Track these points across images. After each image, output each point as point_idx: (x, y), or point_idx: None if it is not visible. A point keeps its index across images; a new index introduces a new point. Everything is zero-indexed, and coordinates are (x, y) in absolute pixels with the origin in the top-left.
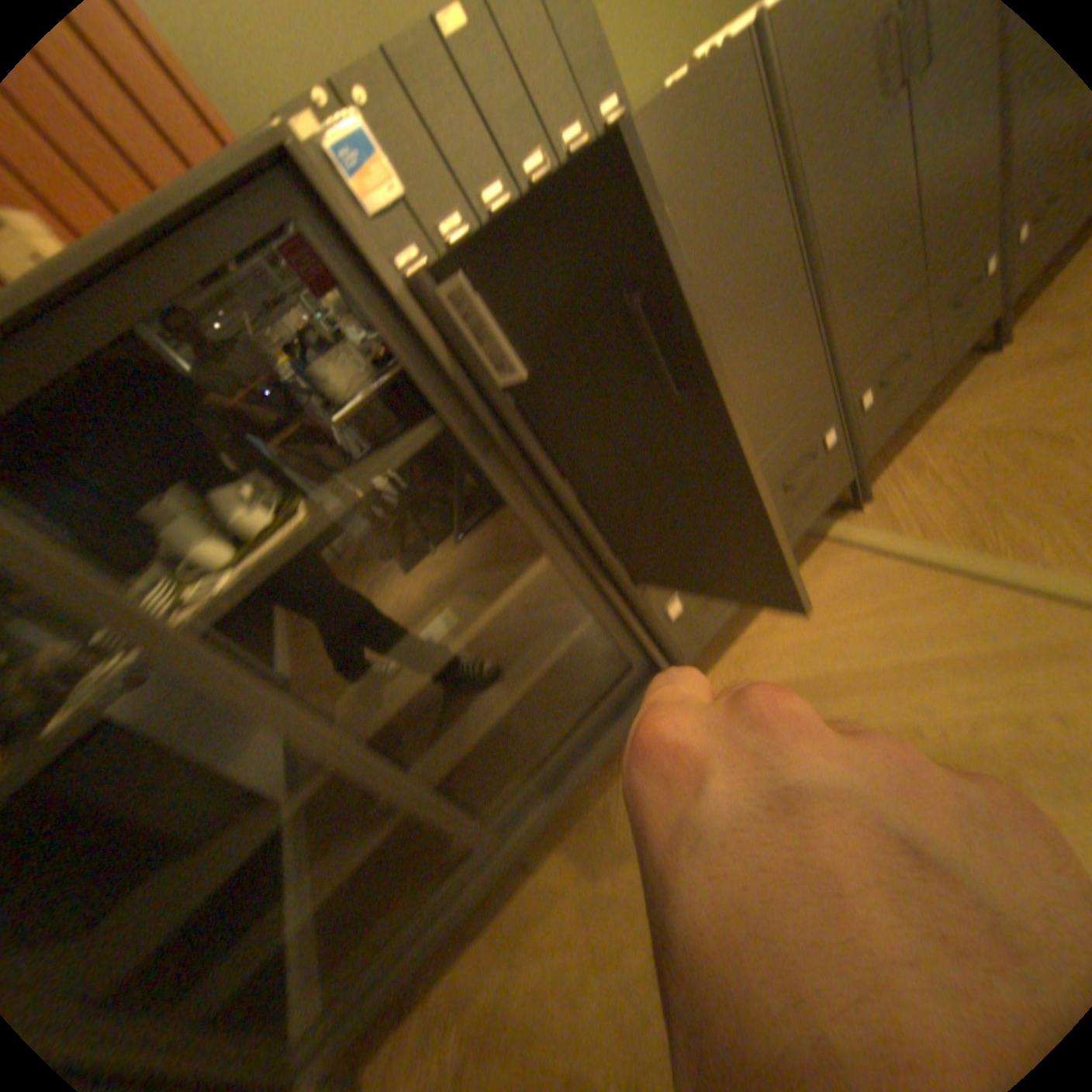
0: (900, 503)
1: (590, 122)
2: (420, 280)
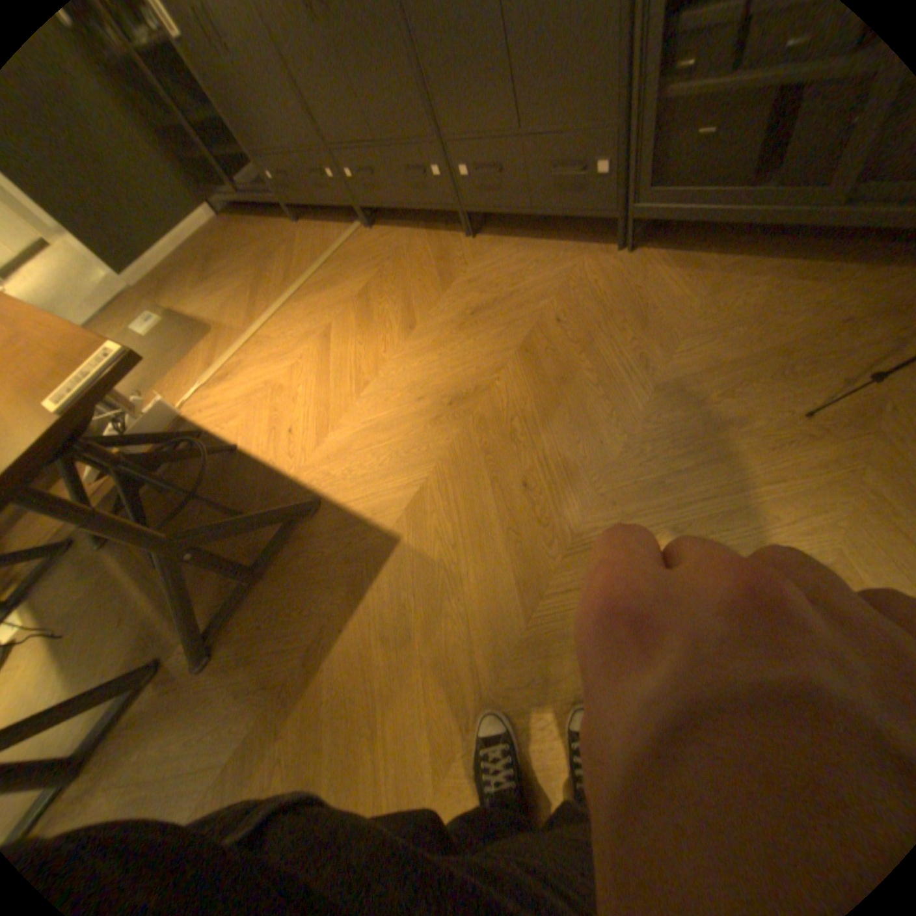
0: (365, 236)
1: None
2: None
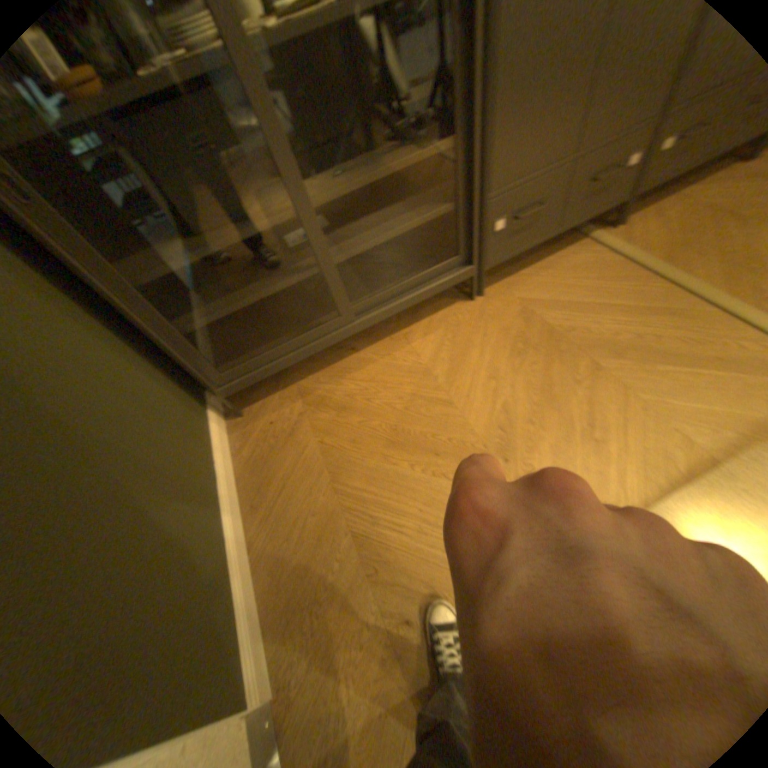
0: (640, 229)
1: None
2: None
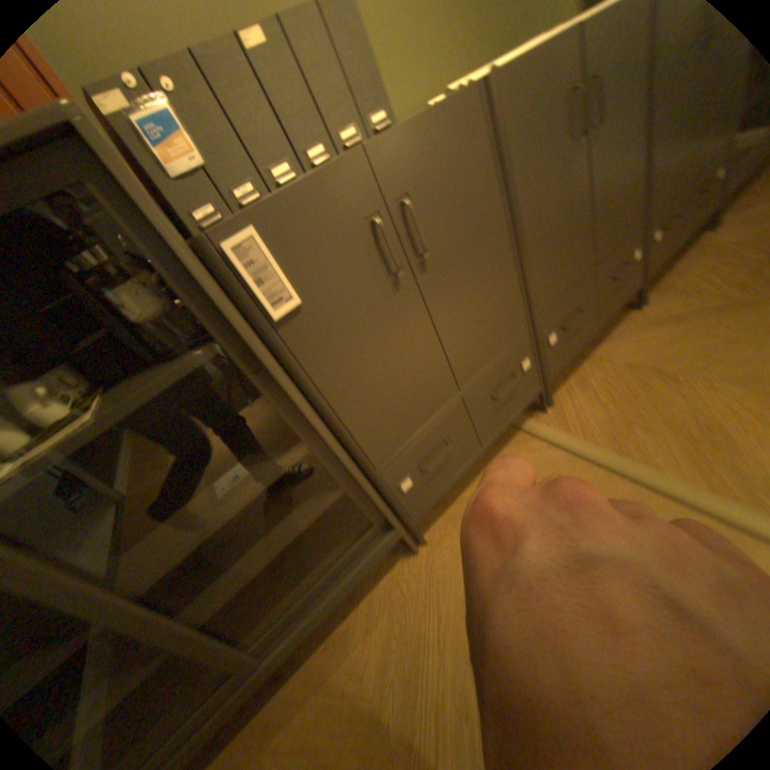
0: (570, 409)
1: (362, 127)
2: (203, 236)
